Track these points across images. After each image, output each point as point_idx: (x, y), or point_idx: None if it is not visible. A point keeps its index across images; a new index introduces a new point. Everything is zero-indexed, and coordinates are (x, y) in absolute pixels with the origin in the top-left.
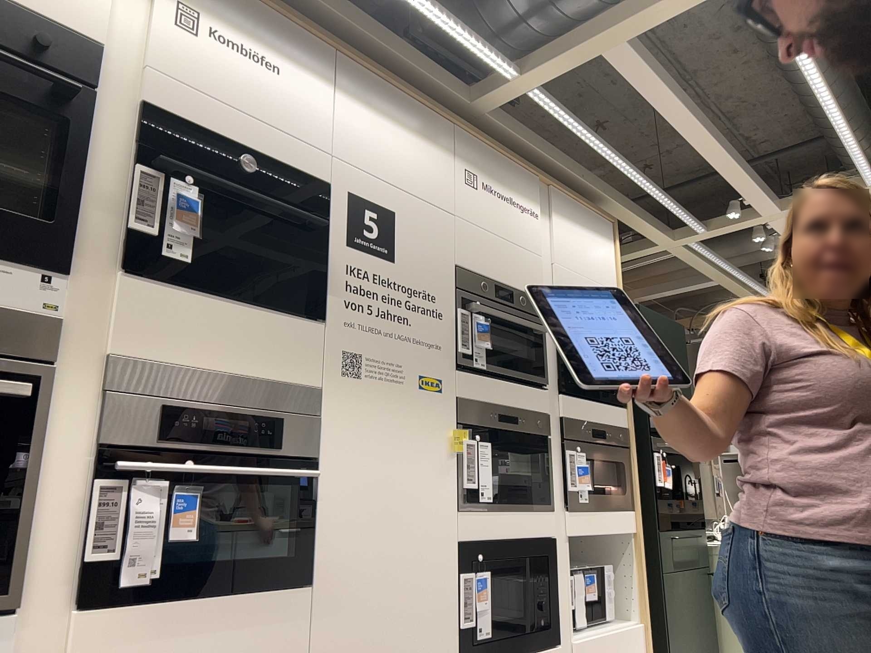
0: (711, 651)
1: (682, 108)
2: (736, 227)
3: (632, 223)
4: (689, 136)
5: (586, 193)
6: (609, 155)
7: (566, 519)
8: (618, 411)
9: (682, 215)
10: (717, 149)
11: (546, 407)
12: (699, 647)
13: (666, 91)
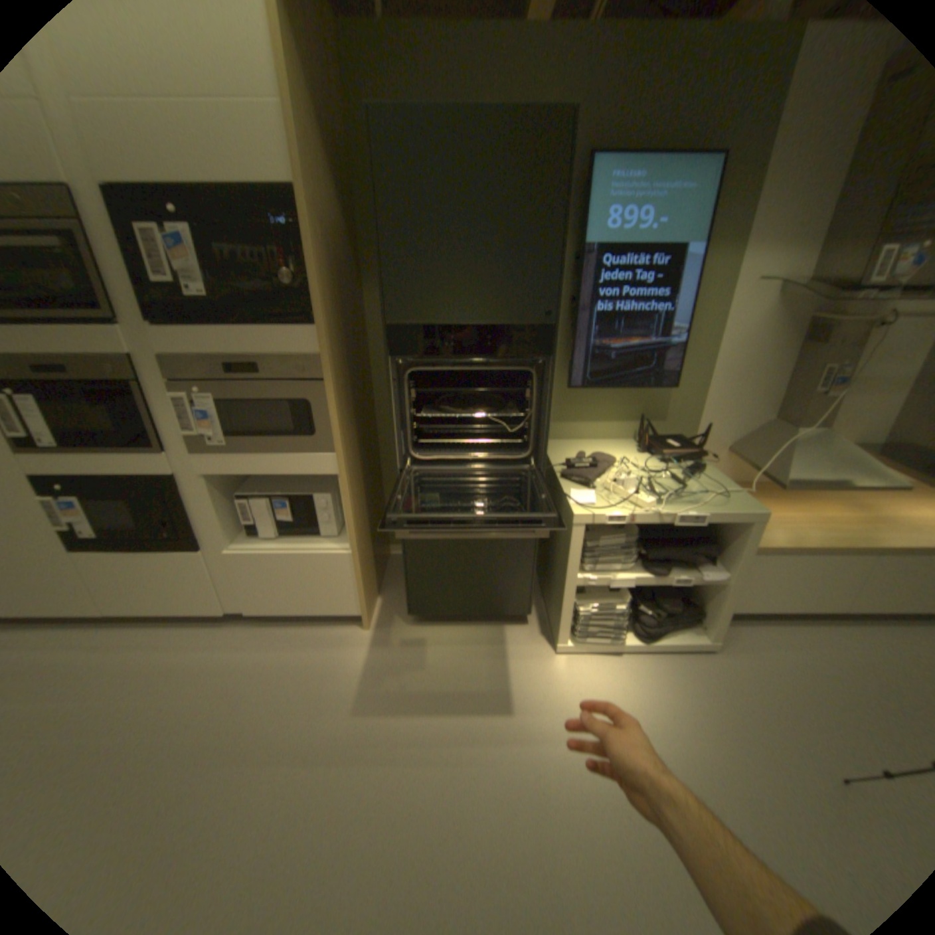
0: (518, 589)
1: None
2: None
3: None
4: None
5: None
6: None
7: (190, 459)
8: (291, 333)
9: None
10: None
11: (115, 347)
12: (481, 582)
13: None
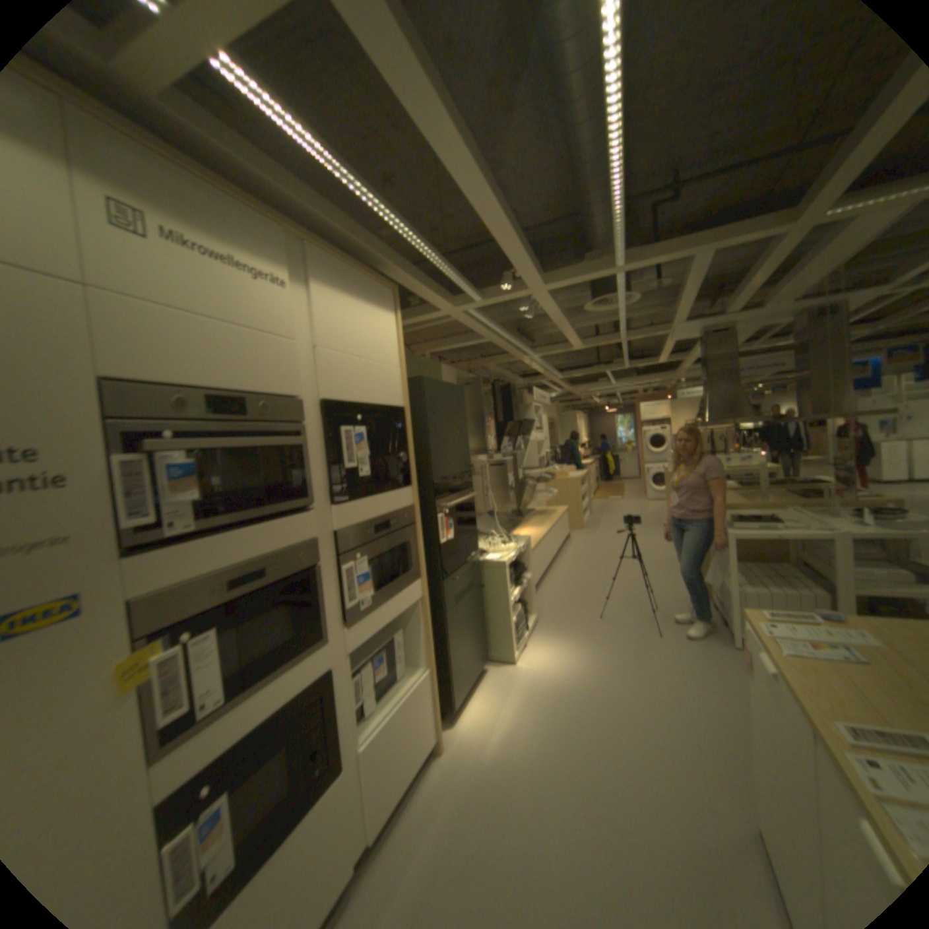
0: (481, 641)
1: (463, 142)
2: (510, 298)
3: (418, 289)
4: (471, 191)
5: (362, 254)
6: (380, 206)
7: (344, 636)
8: (404, 493)
9: (464, 284)
10: (500, 212)
11: (312, 531)
12: (472, 647)
13: (441, 105)
